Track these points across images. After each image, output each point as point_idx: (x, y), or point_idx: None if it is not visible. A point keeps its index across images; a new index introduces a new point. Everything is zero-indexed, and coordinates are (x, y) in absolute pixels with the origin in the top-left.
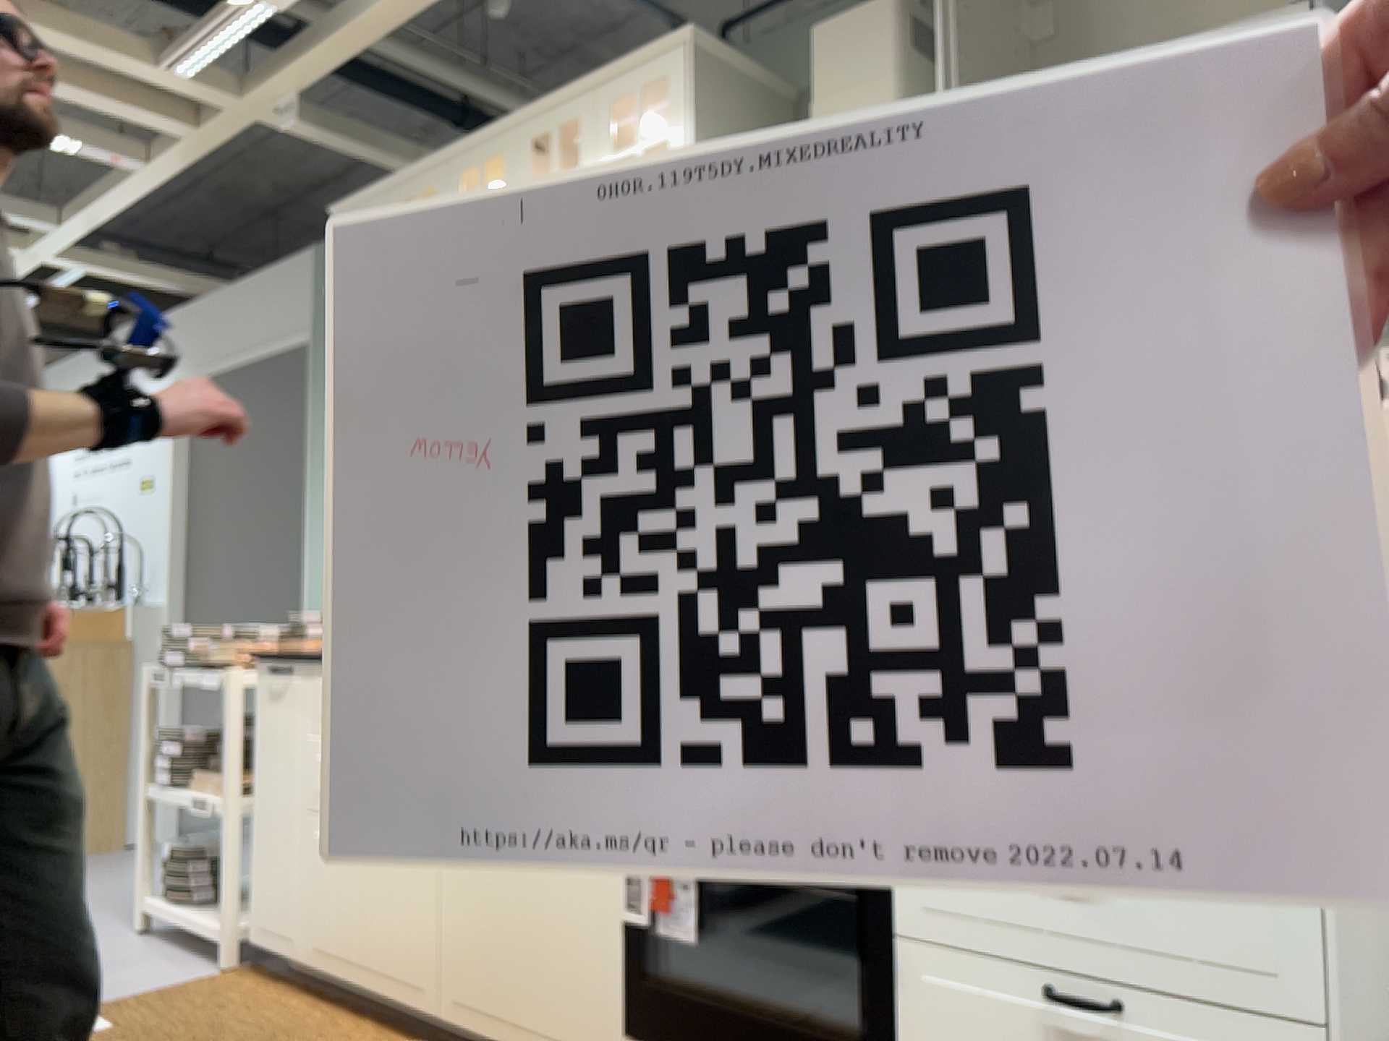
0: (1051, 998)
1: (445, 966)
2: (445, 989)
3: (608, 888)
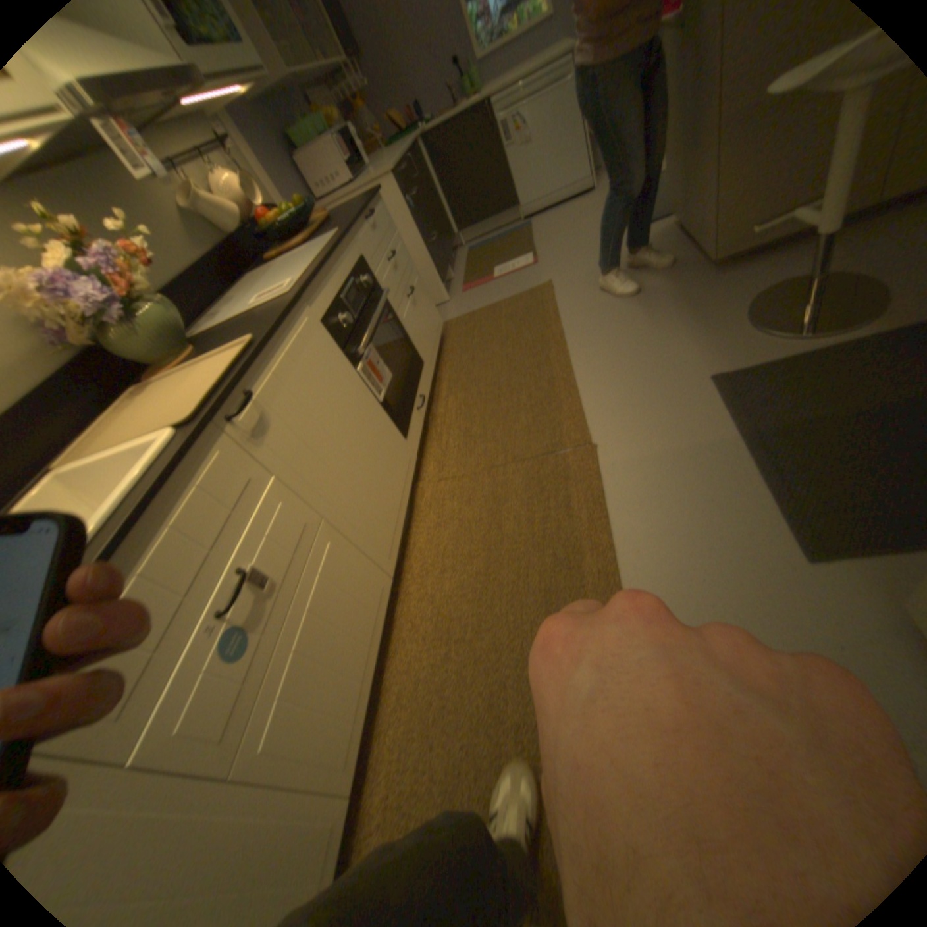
0: (412, 292)
1: (378, 551)
2: (385, 558)
3: (371, 399)
